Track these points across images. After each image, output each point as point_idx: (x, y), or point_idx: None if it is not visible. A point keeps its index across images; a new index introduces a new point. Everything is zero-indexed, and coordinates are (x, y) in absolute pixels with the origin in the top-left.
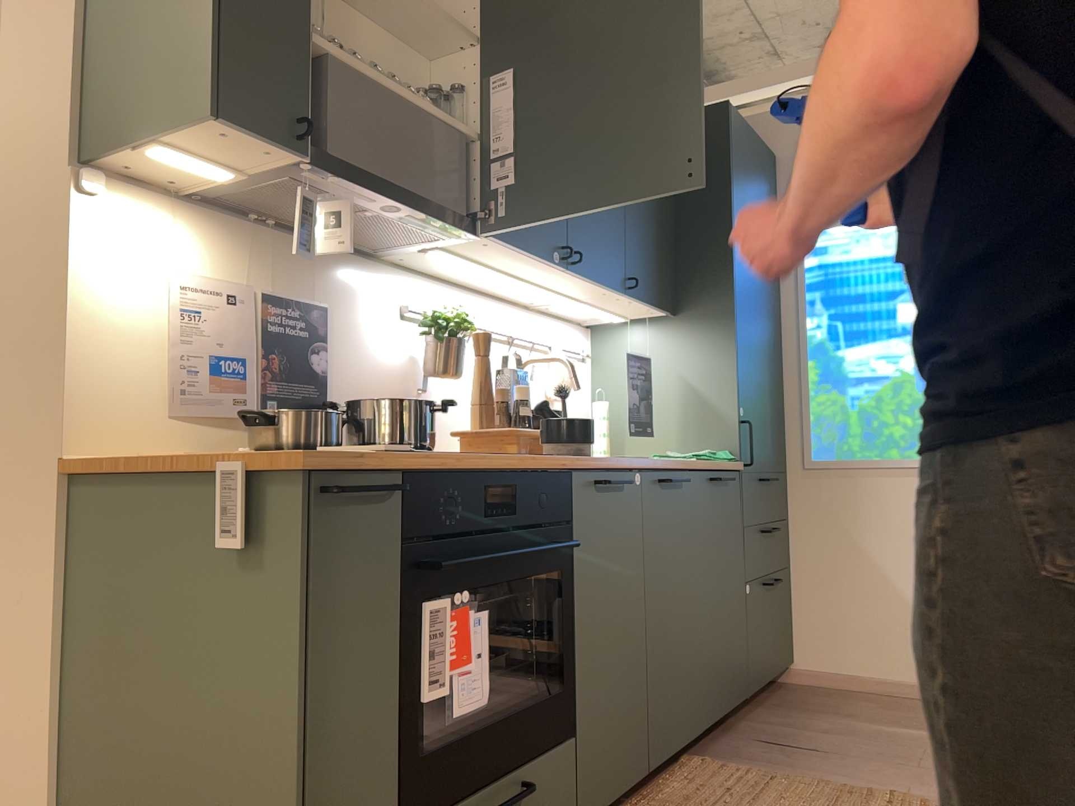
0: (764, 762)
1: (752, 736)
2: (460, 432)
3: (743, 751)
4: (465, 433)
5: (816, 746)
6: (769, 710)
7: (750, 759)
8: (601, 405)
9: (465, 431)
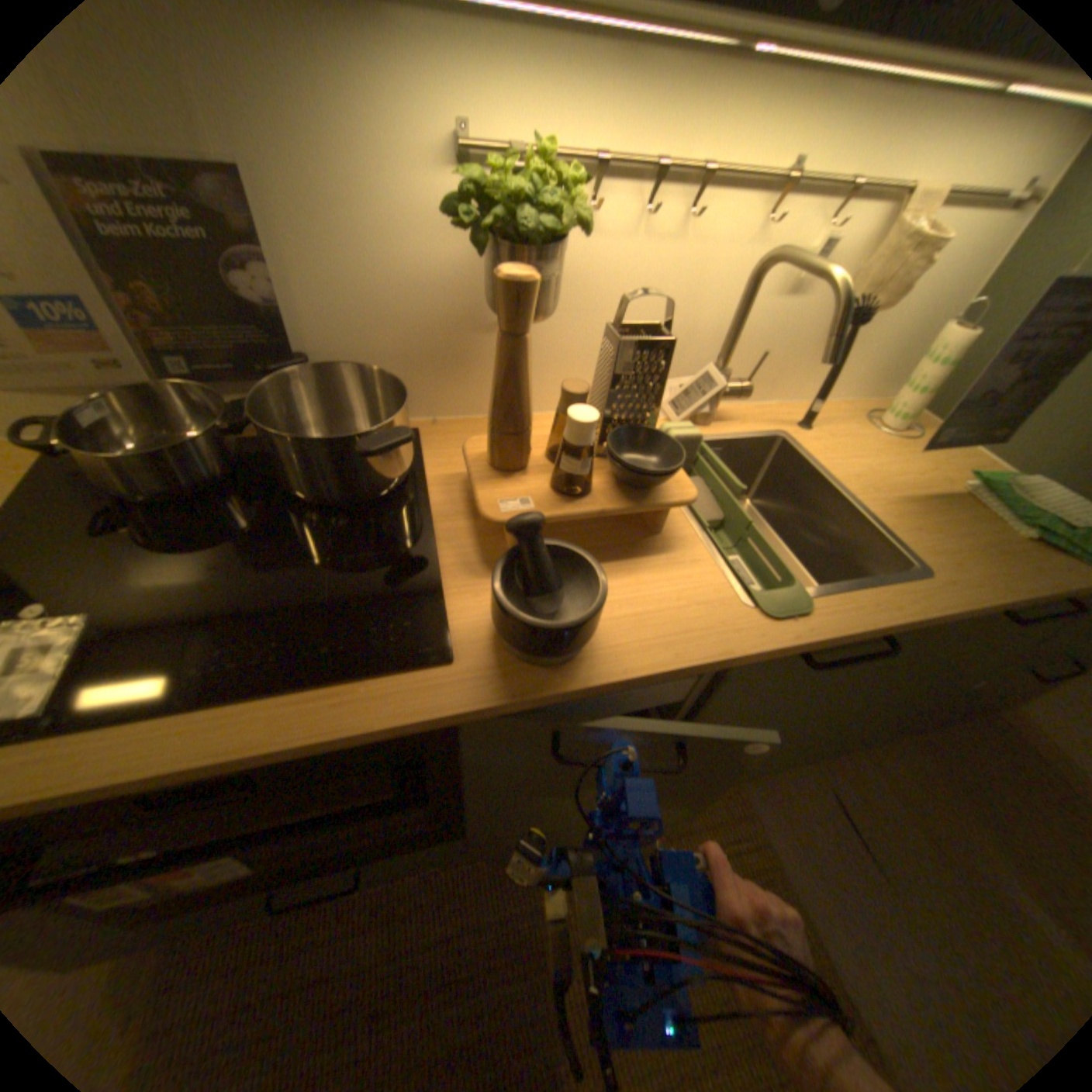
0: (800, 841)
1: (840, 783)
2: (465, 455)
3: (801, 802)
4: (466, 463)
5: (891, 859)
6: (911, 749)
7: (792, 821)
8: (954, 334)
9: (479, 451)
